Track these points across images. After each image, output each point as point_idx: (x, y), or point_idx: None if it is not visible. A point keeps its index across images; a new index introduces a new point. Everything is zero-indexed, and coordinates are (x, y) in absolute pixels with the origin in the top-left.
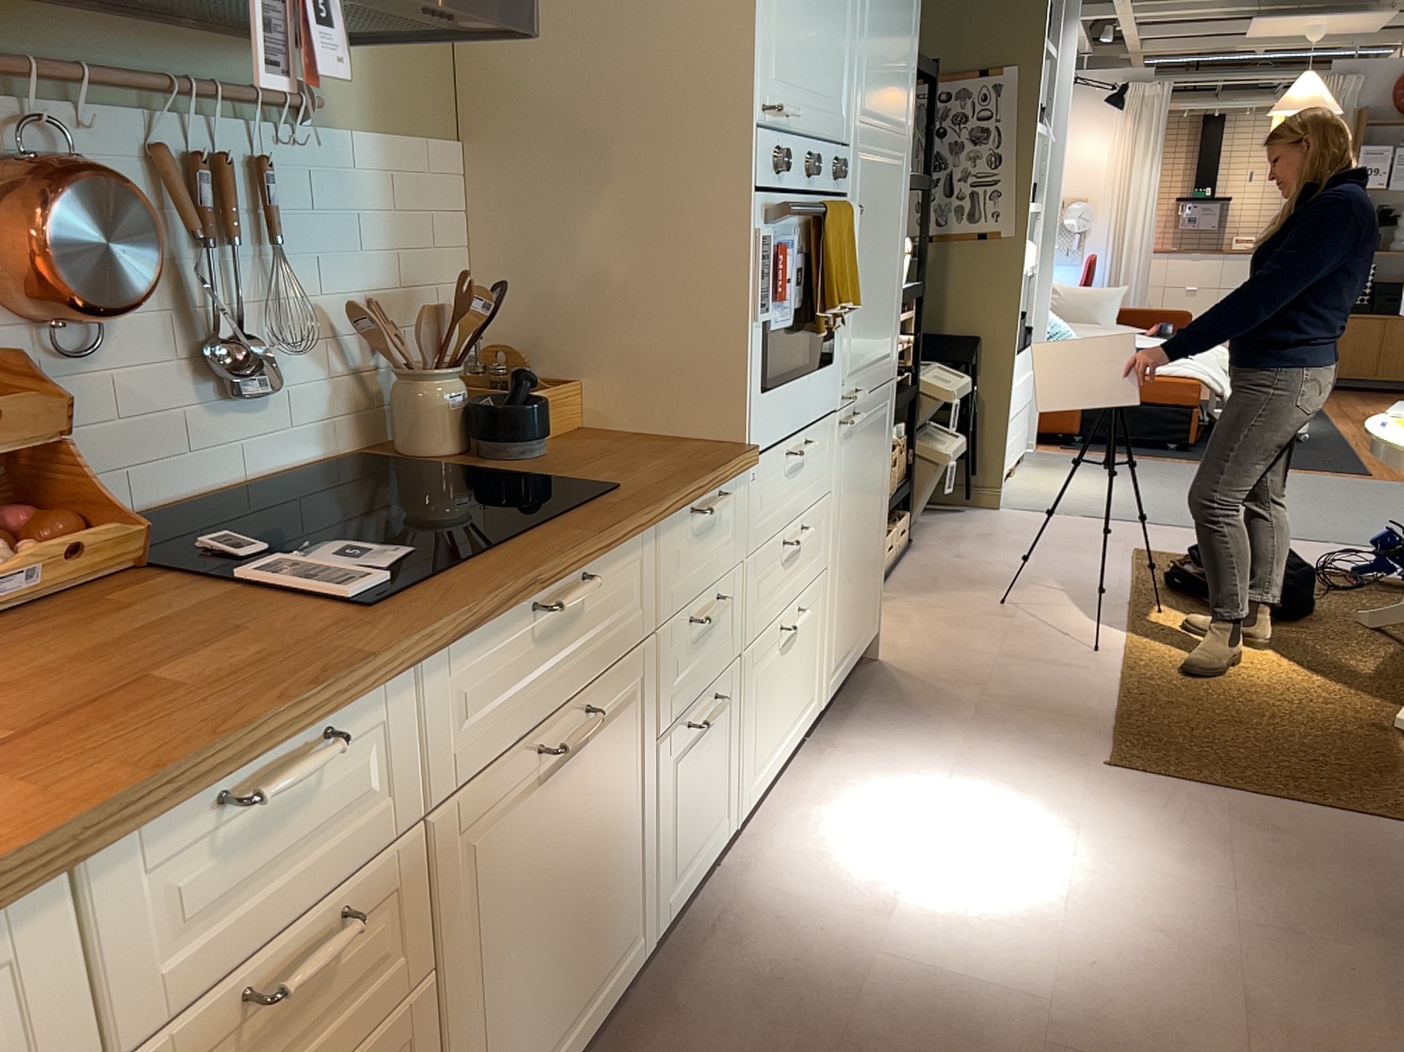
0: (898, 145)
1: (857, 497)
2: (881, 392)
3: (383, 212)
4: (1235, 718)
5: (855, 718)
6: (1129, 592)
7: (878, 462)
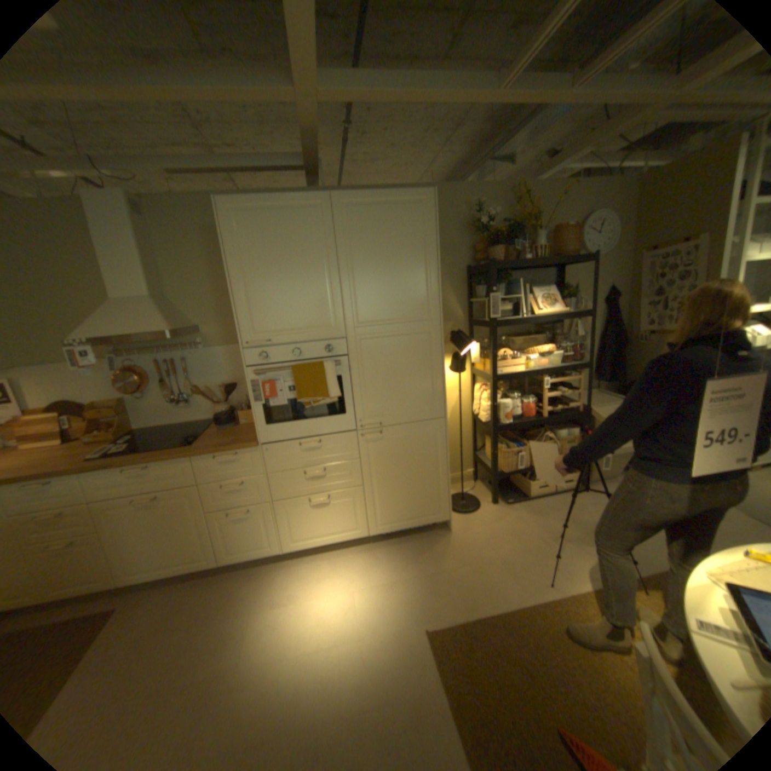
0: (413, 326)
1: (392, 463)
2: (420, 424)
3: (226, 364)
4: (538, 675)
5: (396, 547)
6: (657, 575)
7: (422, 452)
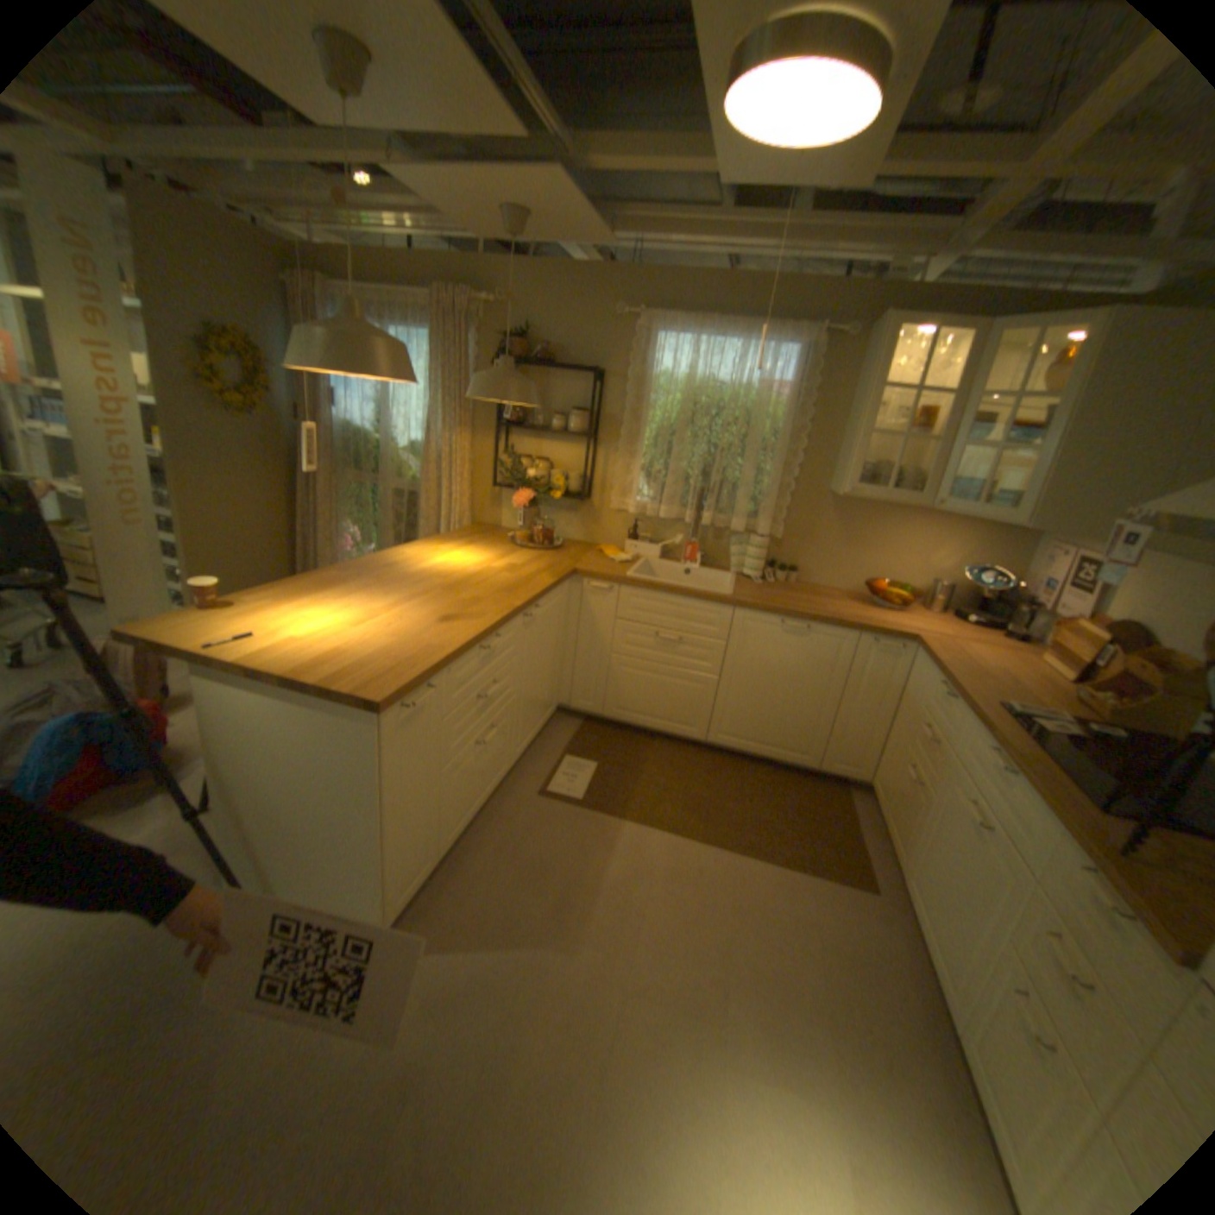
0: None
1: None
2: None
3: None
4: None
5: None
6: None
7: None
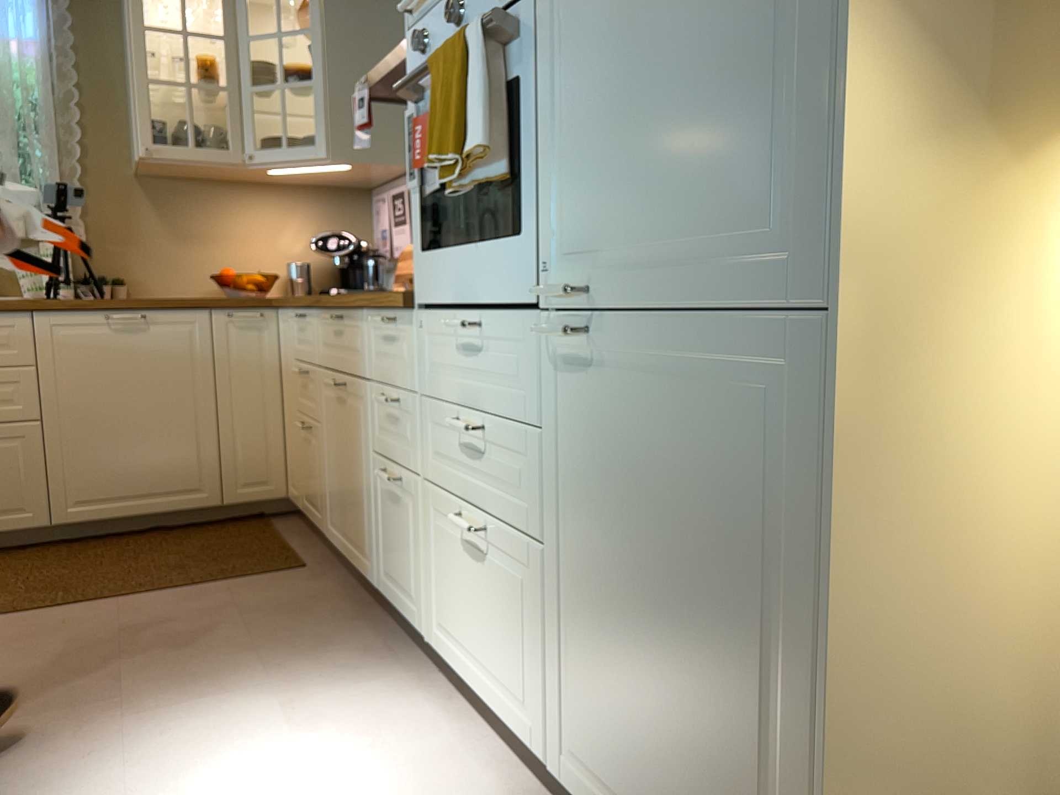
0: None
1: (624, 507)
2: (731, 331)
3: None
4: None
5: None
6: None
7: (728, 506)
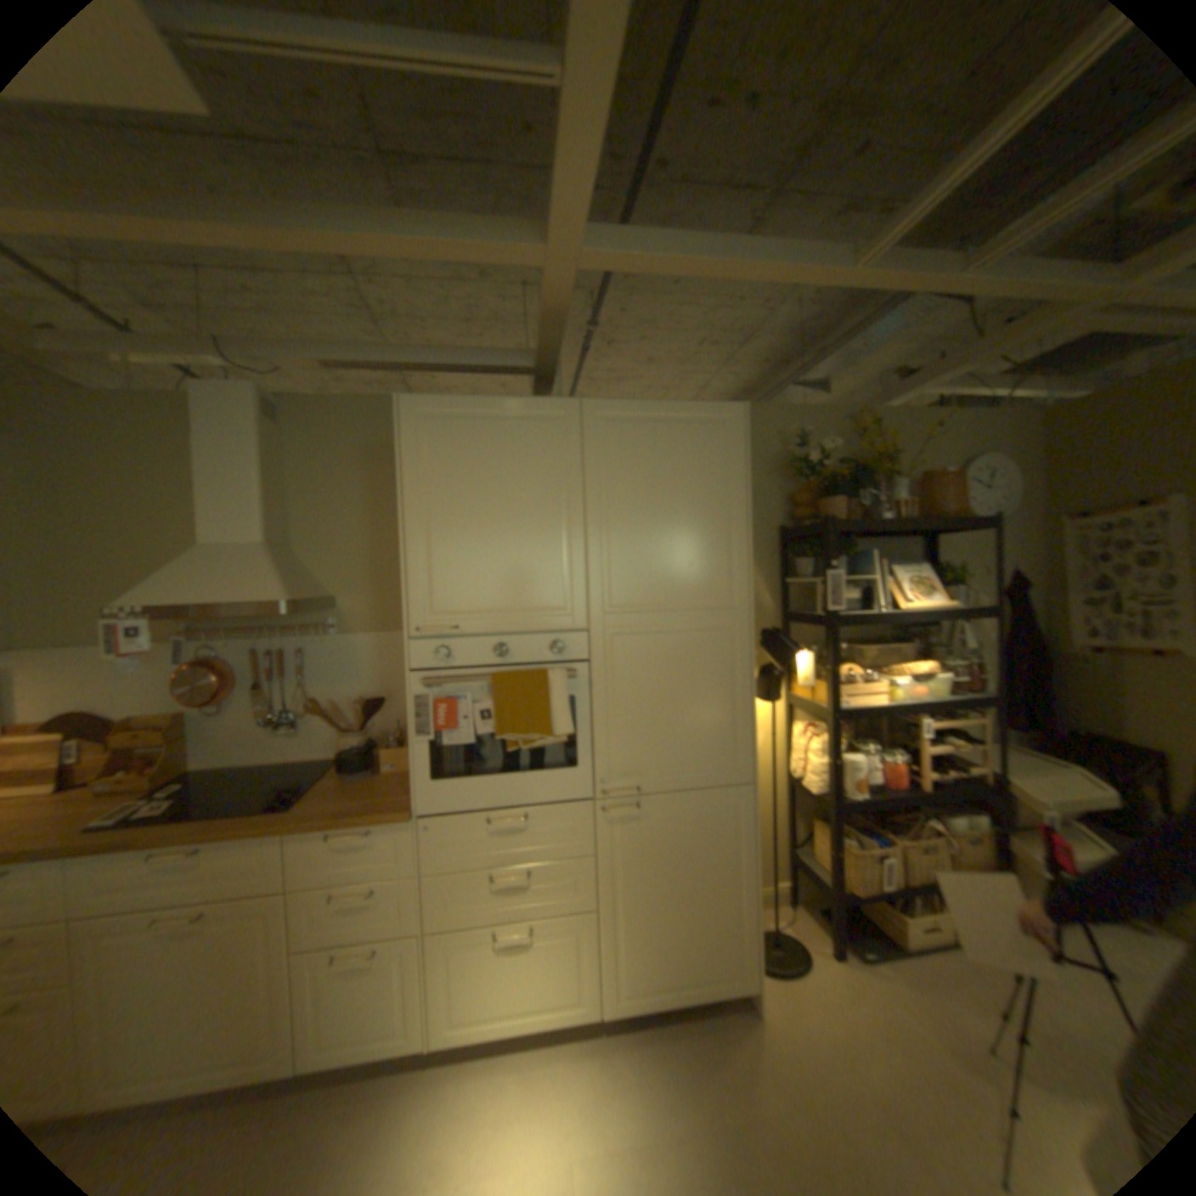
0: (705, 616)
1: (657, 870)
2: (711, 794)
3: (373, 663)
4: None
5: (657, 1052)
6: None
7: (713, 849)
